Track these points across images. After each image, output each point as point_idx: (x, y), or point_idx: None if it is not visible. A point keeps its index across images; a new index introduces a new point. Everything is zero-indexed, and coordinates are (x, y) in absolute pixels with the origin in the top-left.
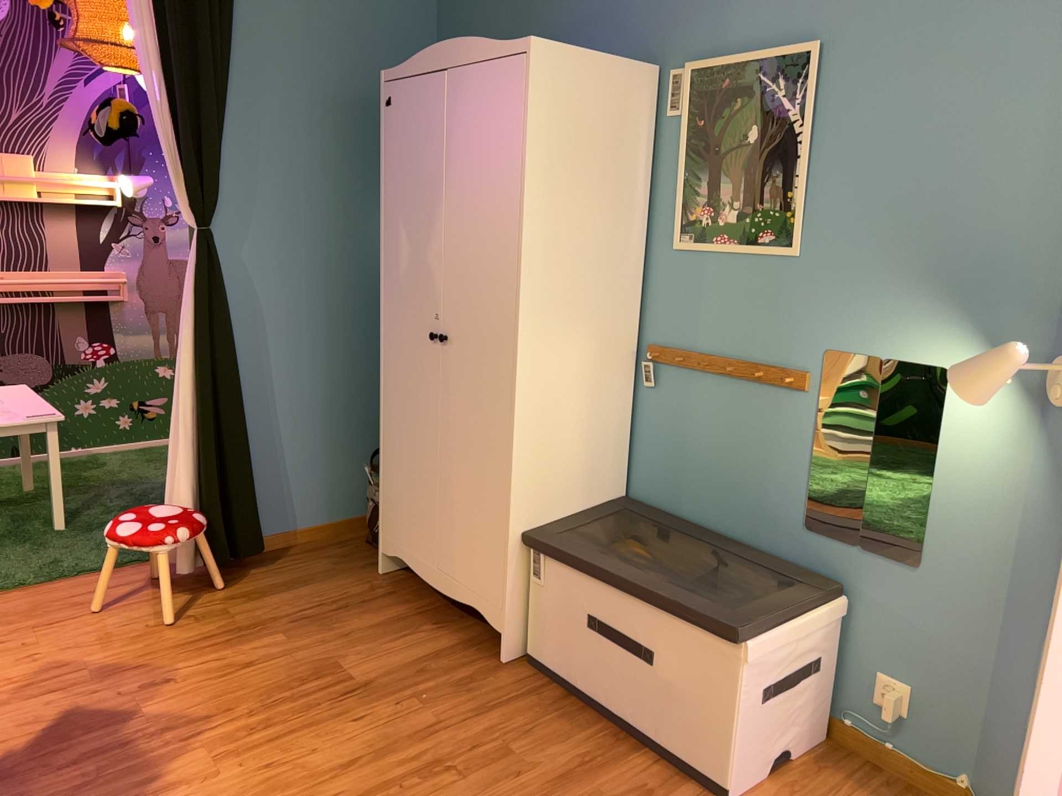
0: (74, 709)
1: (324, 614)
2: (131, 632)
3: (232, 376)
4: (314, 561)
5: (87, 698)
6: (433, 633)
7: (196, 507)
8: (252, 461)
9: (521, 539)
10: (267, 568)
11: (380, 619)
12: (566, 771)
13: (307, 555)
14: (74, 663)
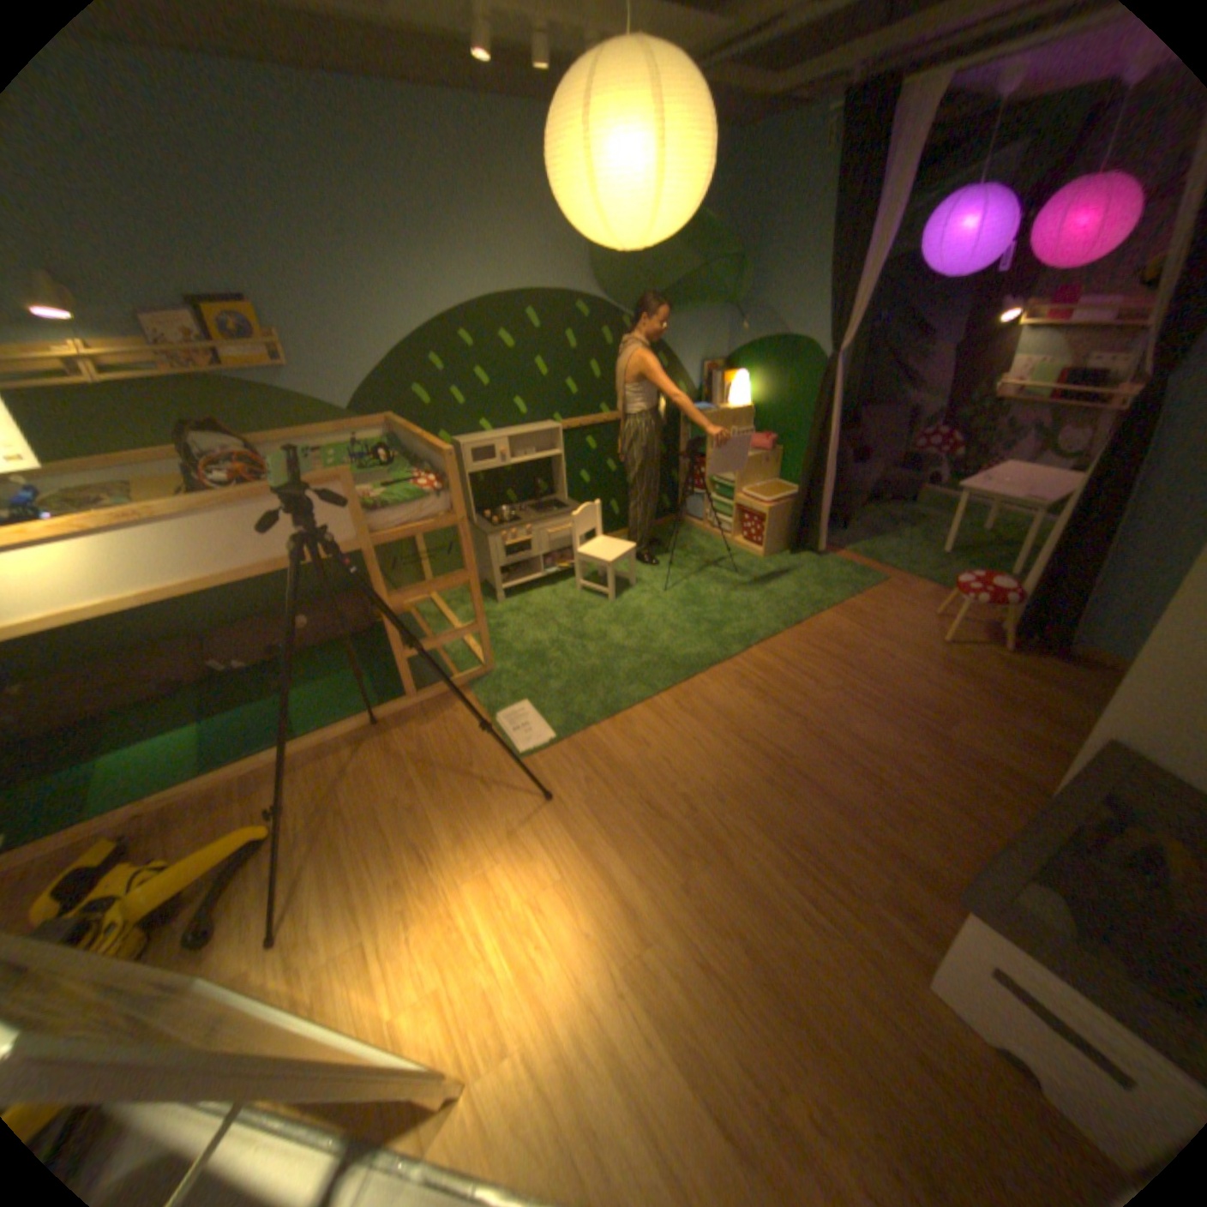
0: (851, 636)
1: (1024, 707)
2: (928, 633)
3: (1111, 513)
4: (1105, 689)
5: (861, 637)
6: (1053, 774)
7: (1041, 596)
8: (1117, 590)
9: (1101, 749)
10: (1064, 667)
11: (1044, 739)
12: (913, 862)
13: (1112, 683)
14: (886, 625)
